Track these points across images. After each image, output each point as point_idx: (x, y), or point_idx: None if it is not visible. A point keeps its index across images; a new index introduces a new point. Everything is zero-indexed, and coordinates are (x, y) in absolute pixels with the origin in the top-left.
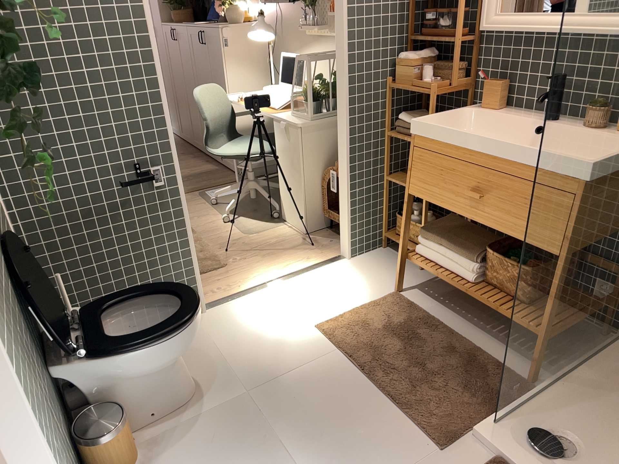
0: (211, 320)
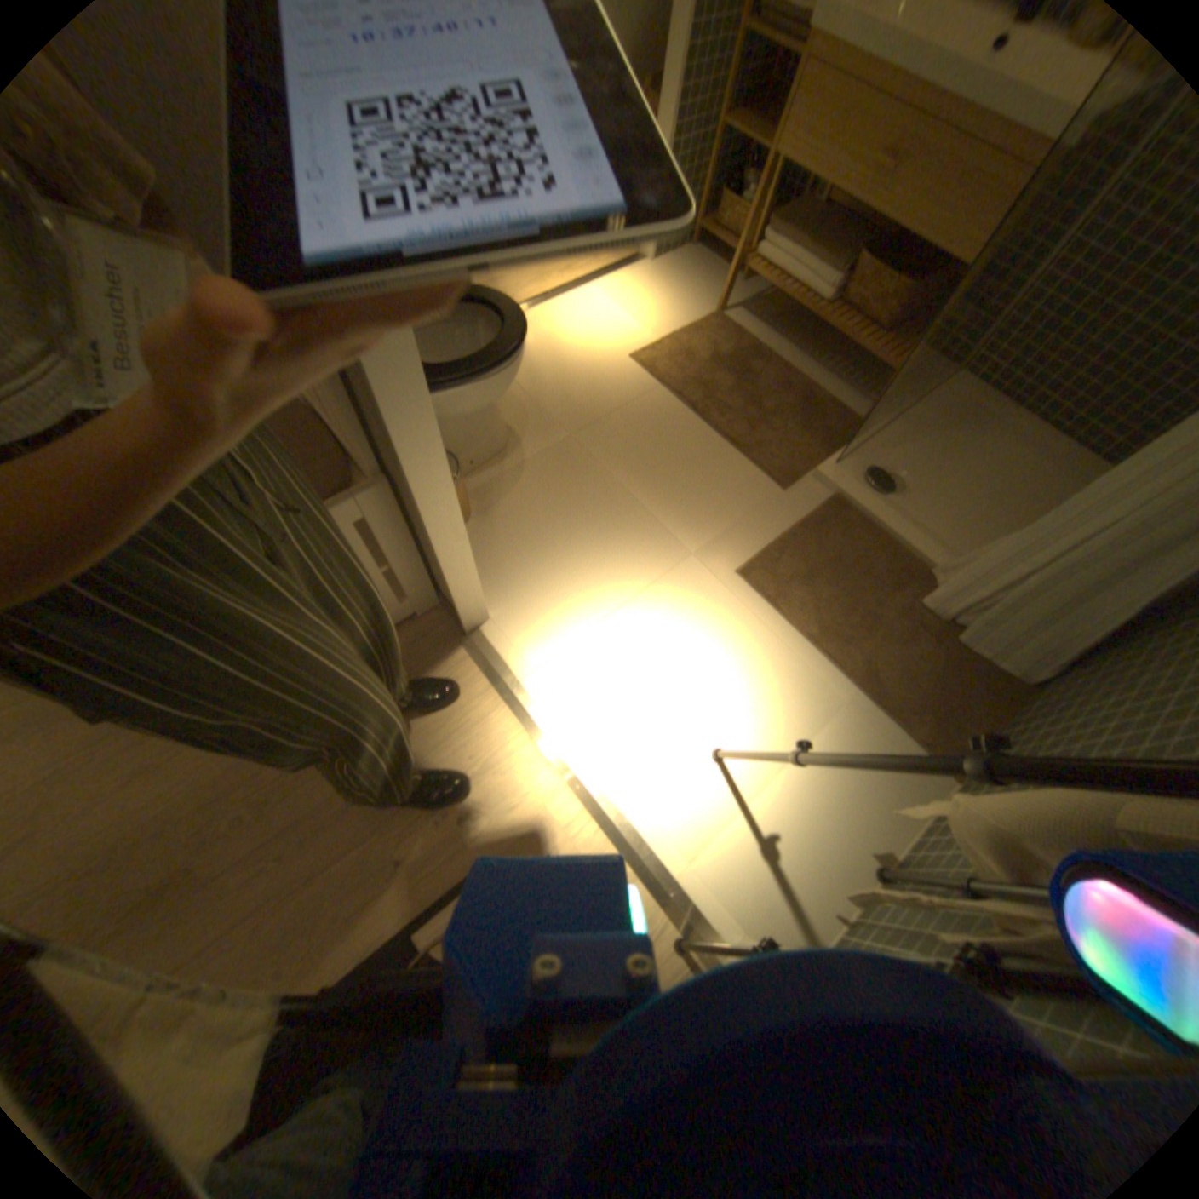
0: None
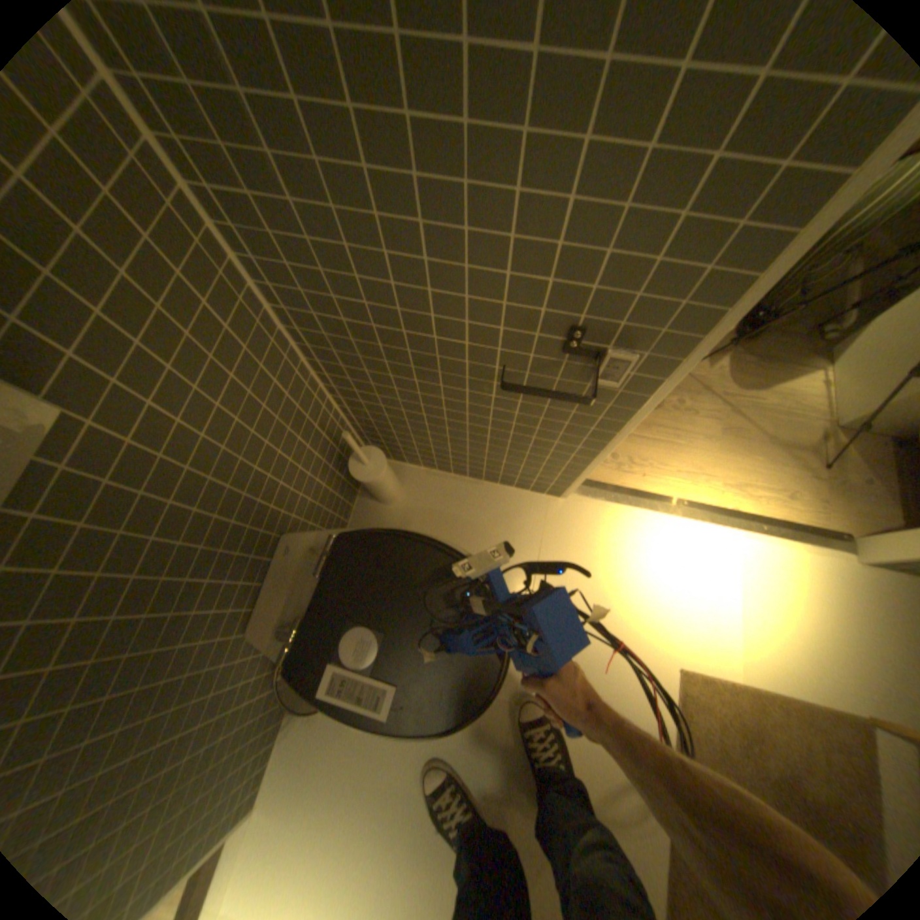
0: (562, 522)
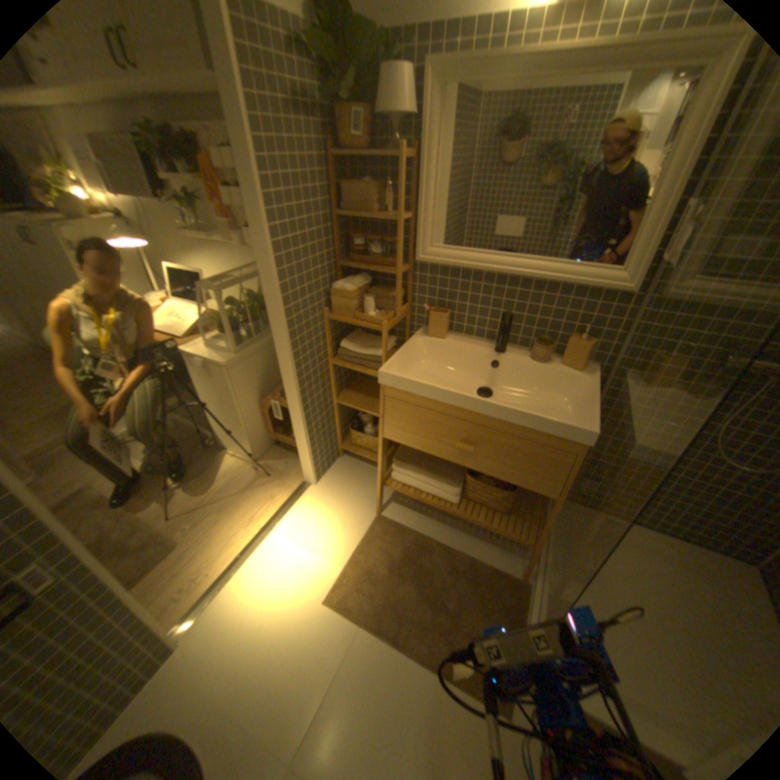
0: (189, 659)
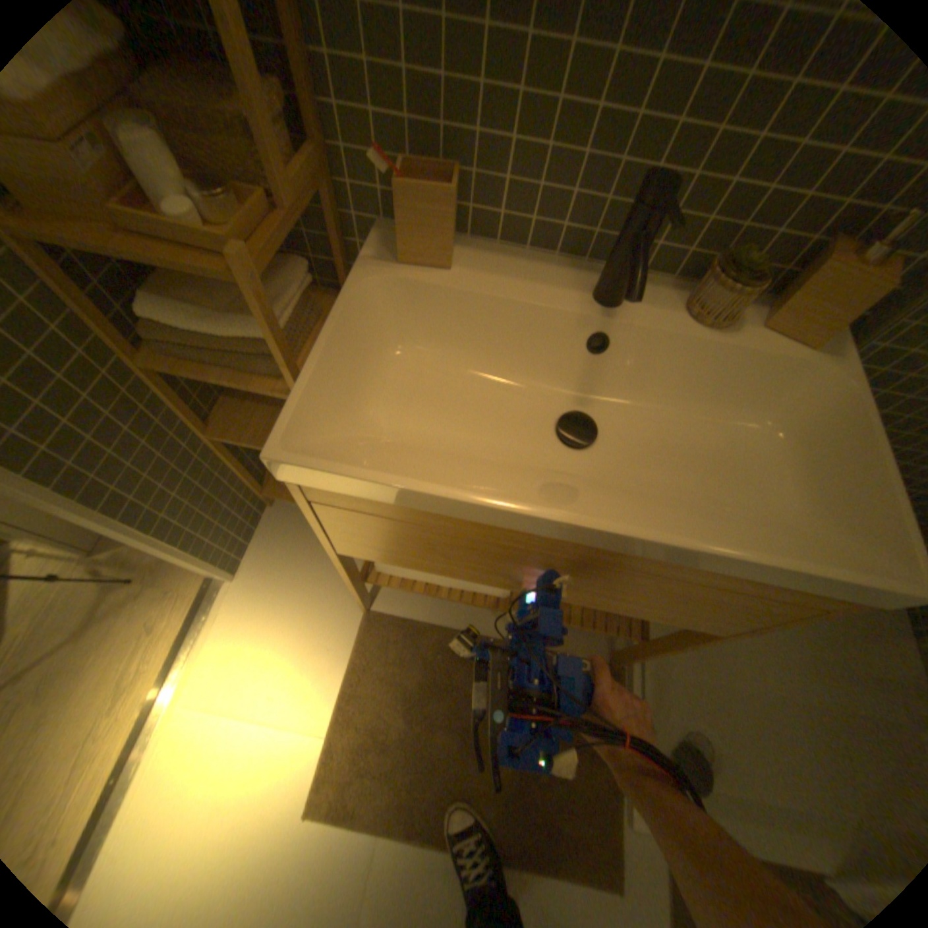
0: None
